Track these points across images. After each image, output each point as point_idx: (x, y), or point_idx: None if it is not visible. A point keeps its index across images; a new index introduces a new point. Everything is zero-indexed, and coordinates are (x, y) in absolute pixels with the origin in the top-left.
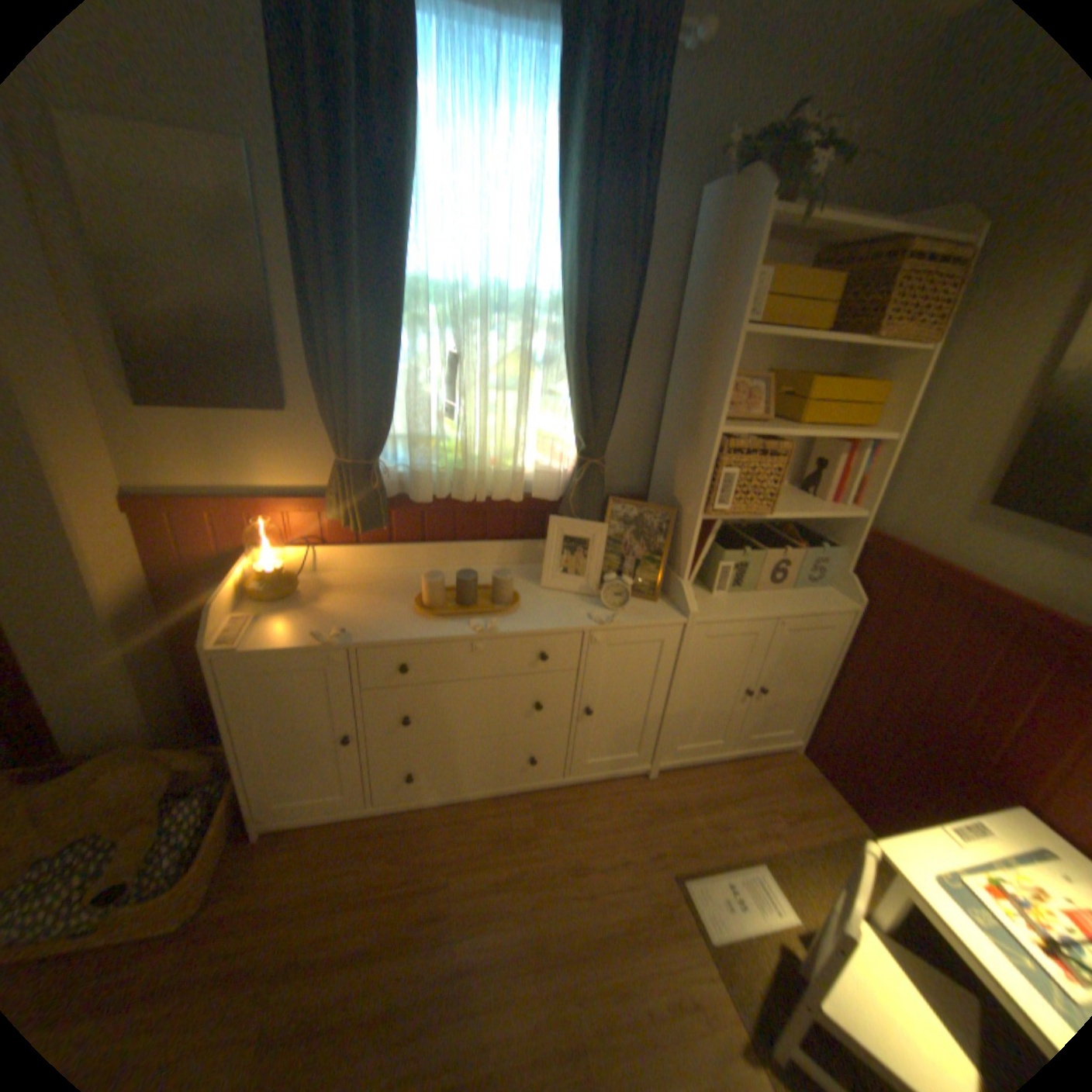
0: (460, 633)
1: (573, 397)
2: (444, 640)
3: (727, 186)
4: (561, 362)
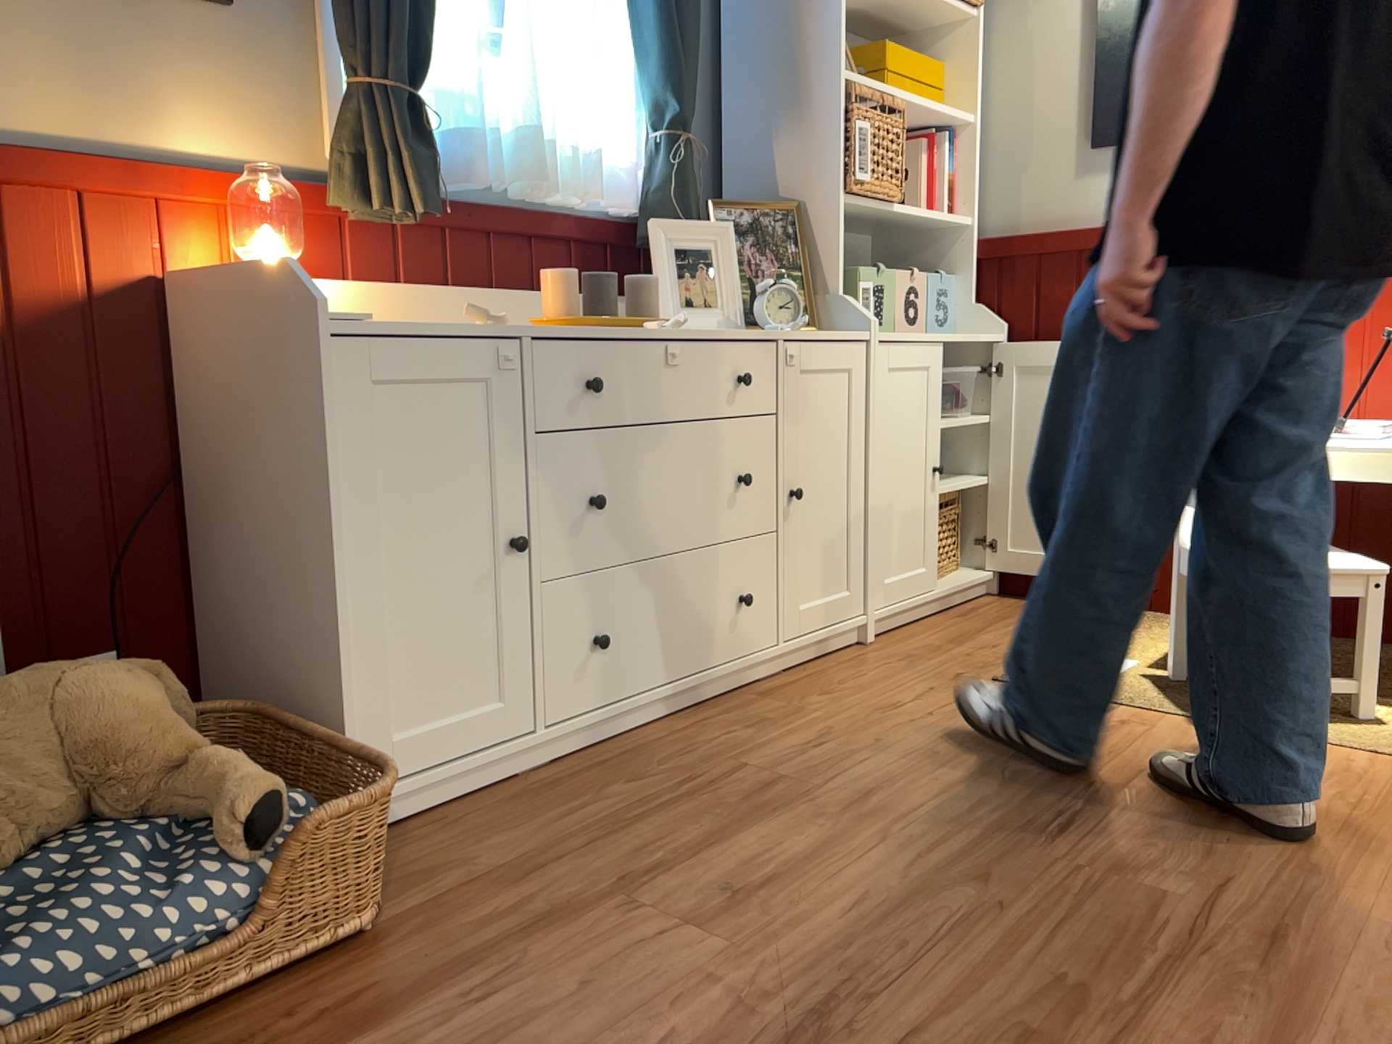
0: (646, 332)
1: (648, 40)
2: (631, 338)
3: None
4: None
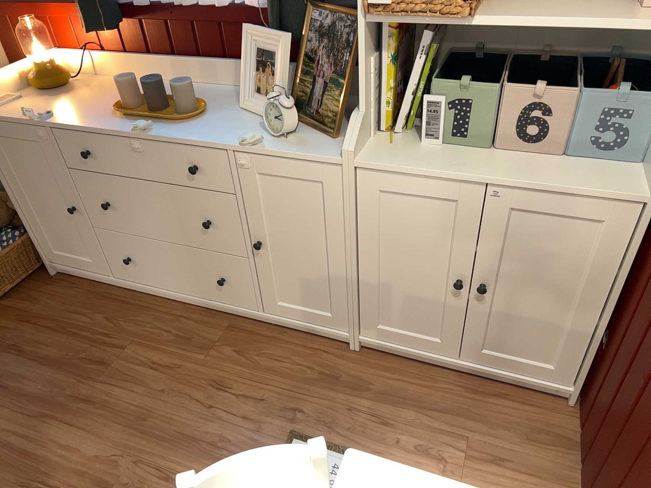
0: (123, 130)
1: None
2: (110, 134)
3: None
4: None
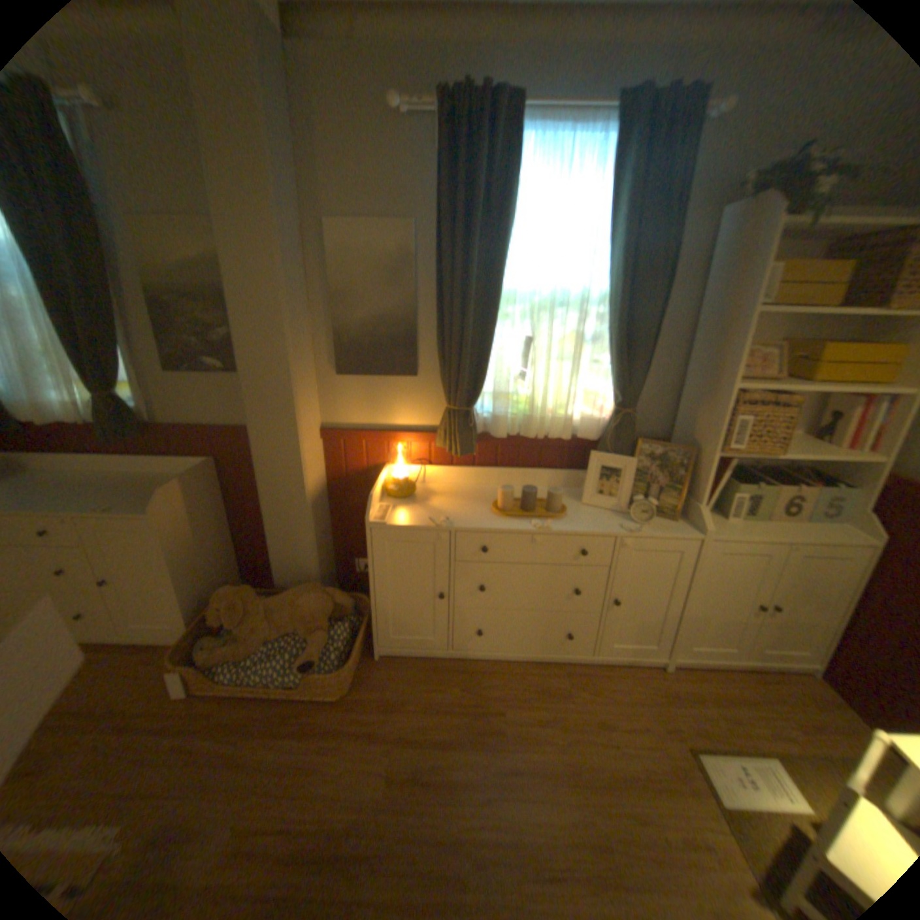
0: (524, 529)
1: (613, 364)
2: (513, 533)
3: (744, 206)
4: (605, 339)
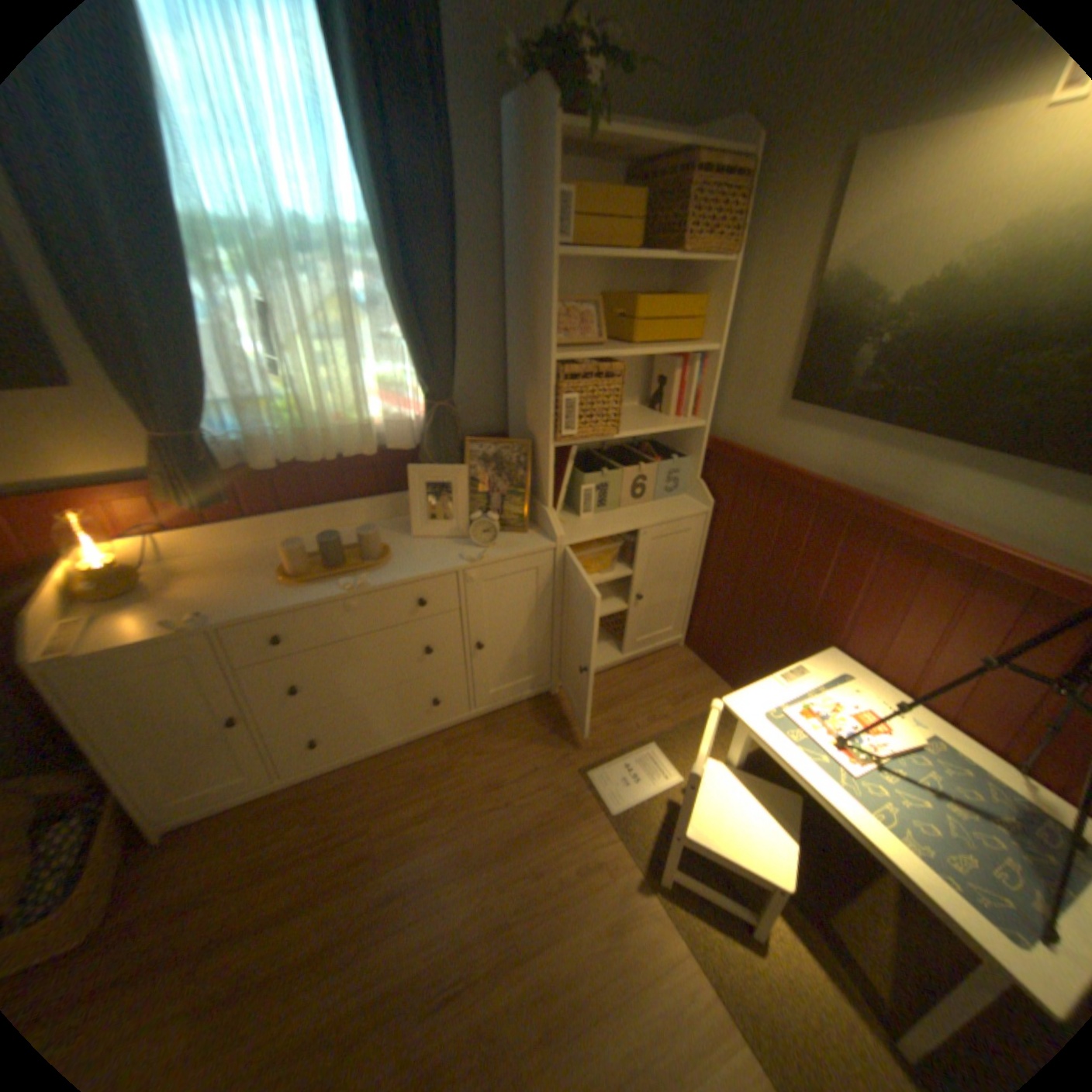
0: (331, 595)
1: (406, 339)
2: (314, 605)
3: (520, 100)
4: (387, 302)
